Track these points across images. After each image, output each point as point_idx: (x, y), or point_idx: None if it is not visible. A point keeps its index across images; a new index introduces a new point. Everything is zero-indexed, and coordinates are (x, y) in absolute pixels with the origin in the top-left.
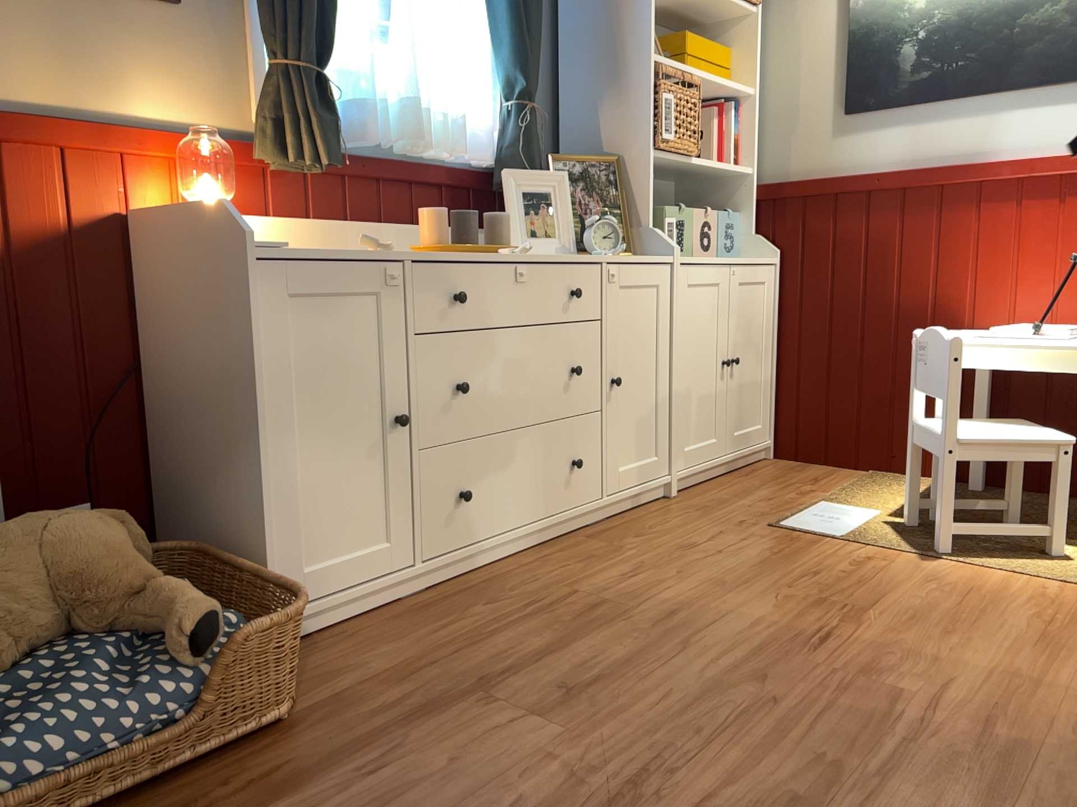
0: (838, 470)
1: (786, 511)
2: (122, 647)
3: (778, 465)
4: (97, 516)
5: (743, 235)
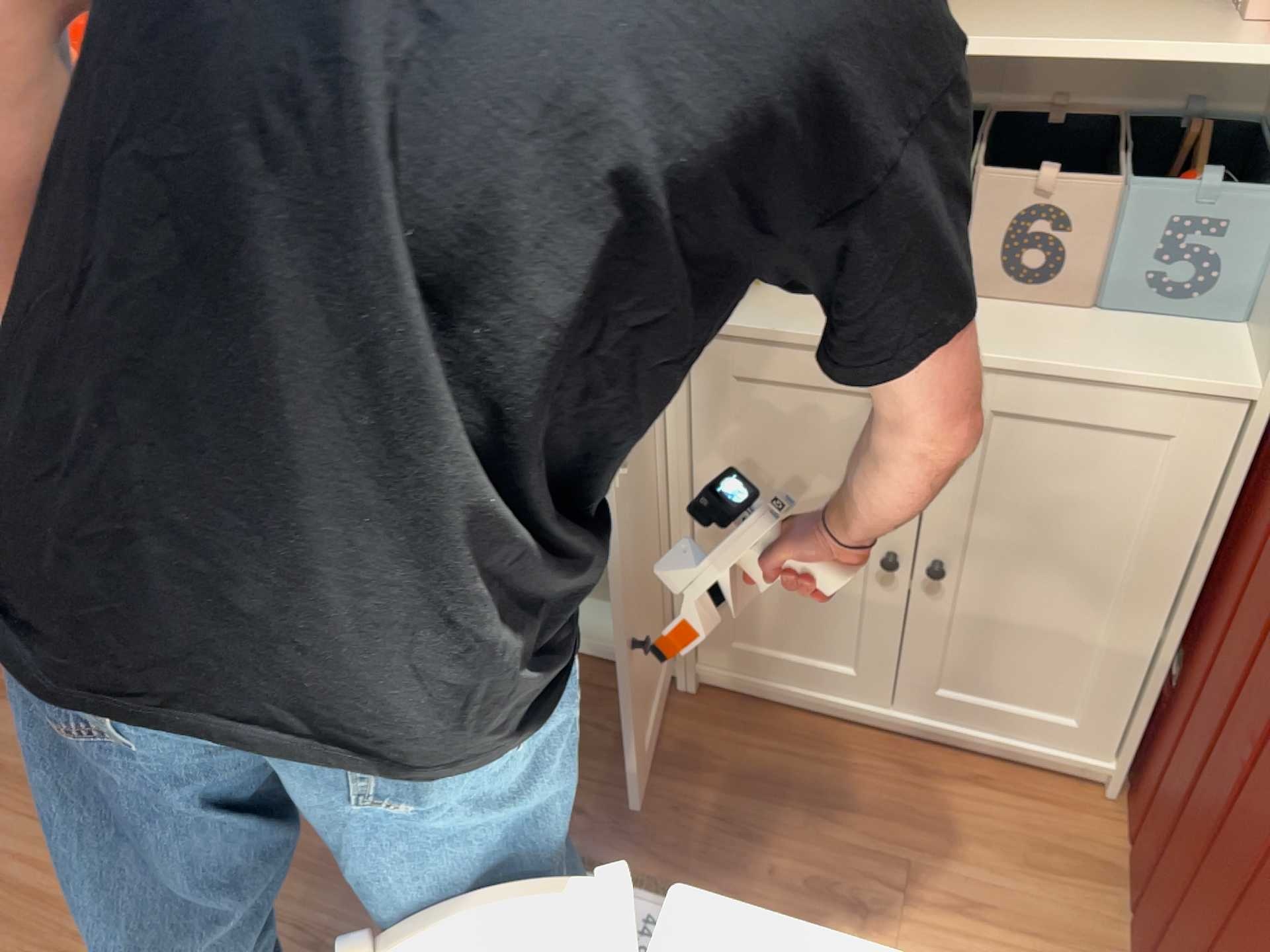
0: (1092, 944)
1: (668, 864)
2: None
3: (1050, 813)
4: None
5: (1262, 265)
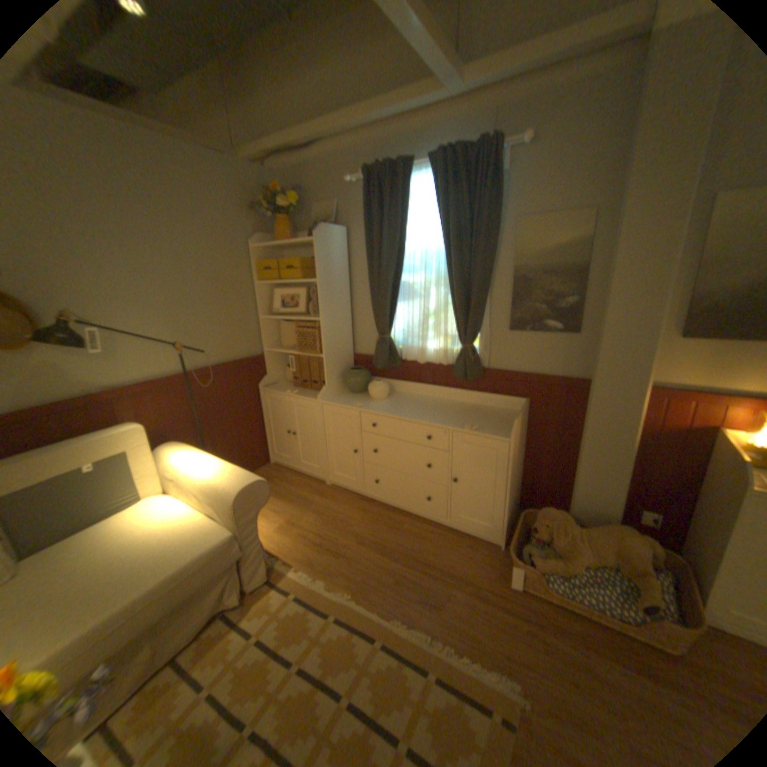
0: None
1: None
2: (630, 588)
3: None
4: (645, 541)
5: None
